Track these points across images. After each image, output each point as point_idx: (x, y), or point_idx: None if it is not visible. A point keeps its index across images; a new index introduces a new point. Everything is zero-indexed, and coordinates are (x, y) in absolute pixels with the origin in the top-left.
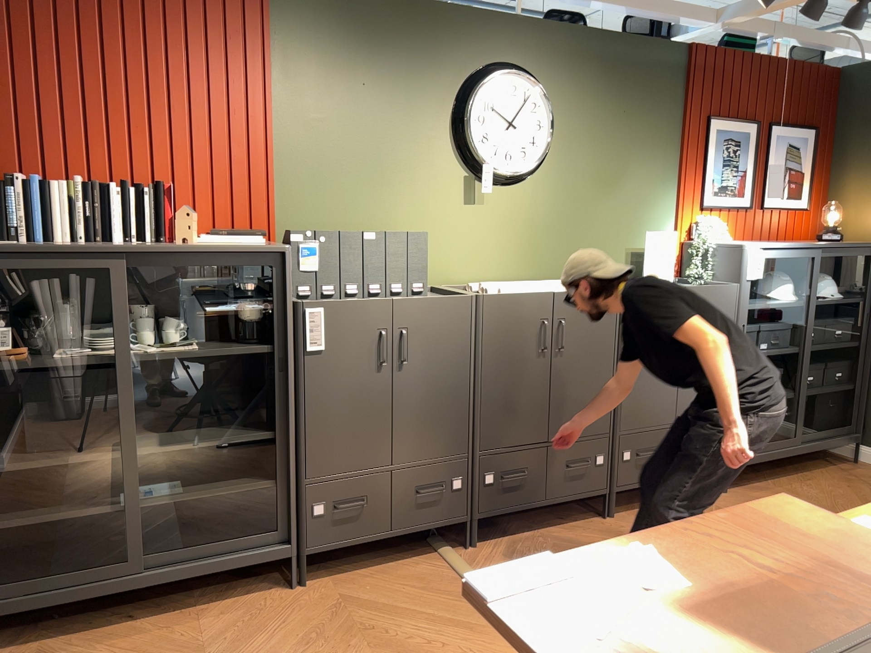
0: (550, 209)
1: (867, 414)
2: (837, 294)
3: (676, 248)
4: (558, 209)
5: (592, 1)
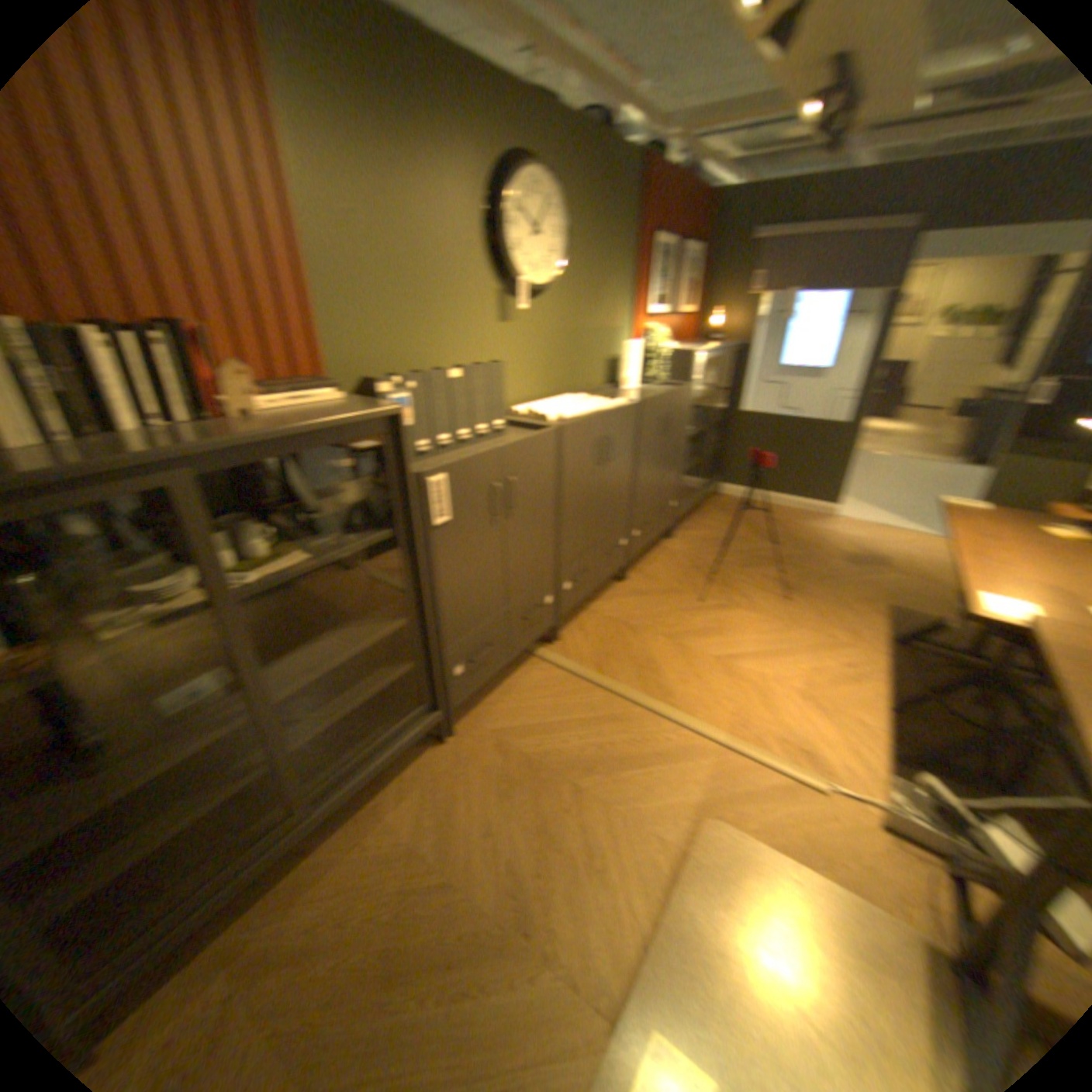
0: (562, 324)
1: (726, 463)
2: (719, 381)
3: (641, 354)
4: (567, 324)
5: (593, 79)
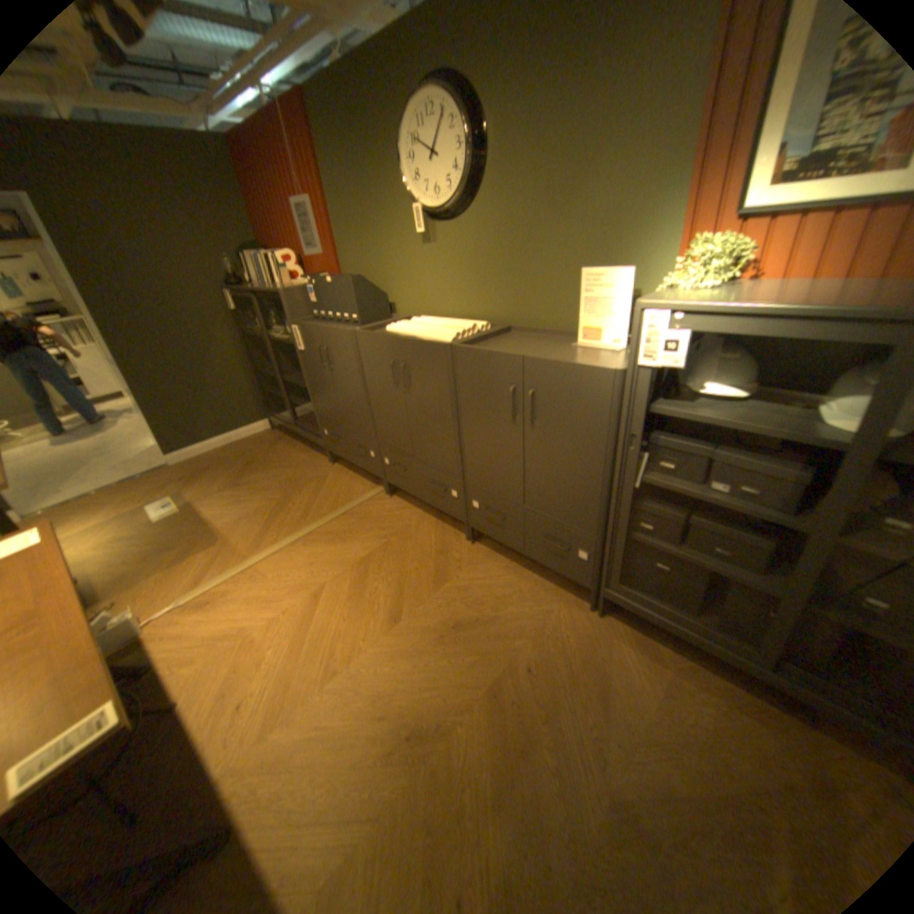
0: (491, 242)
1: None
2: None
3: (632, 293)
4: (499, 242)
5: None
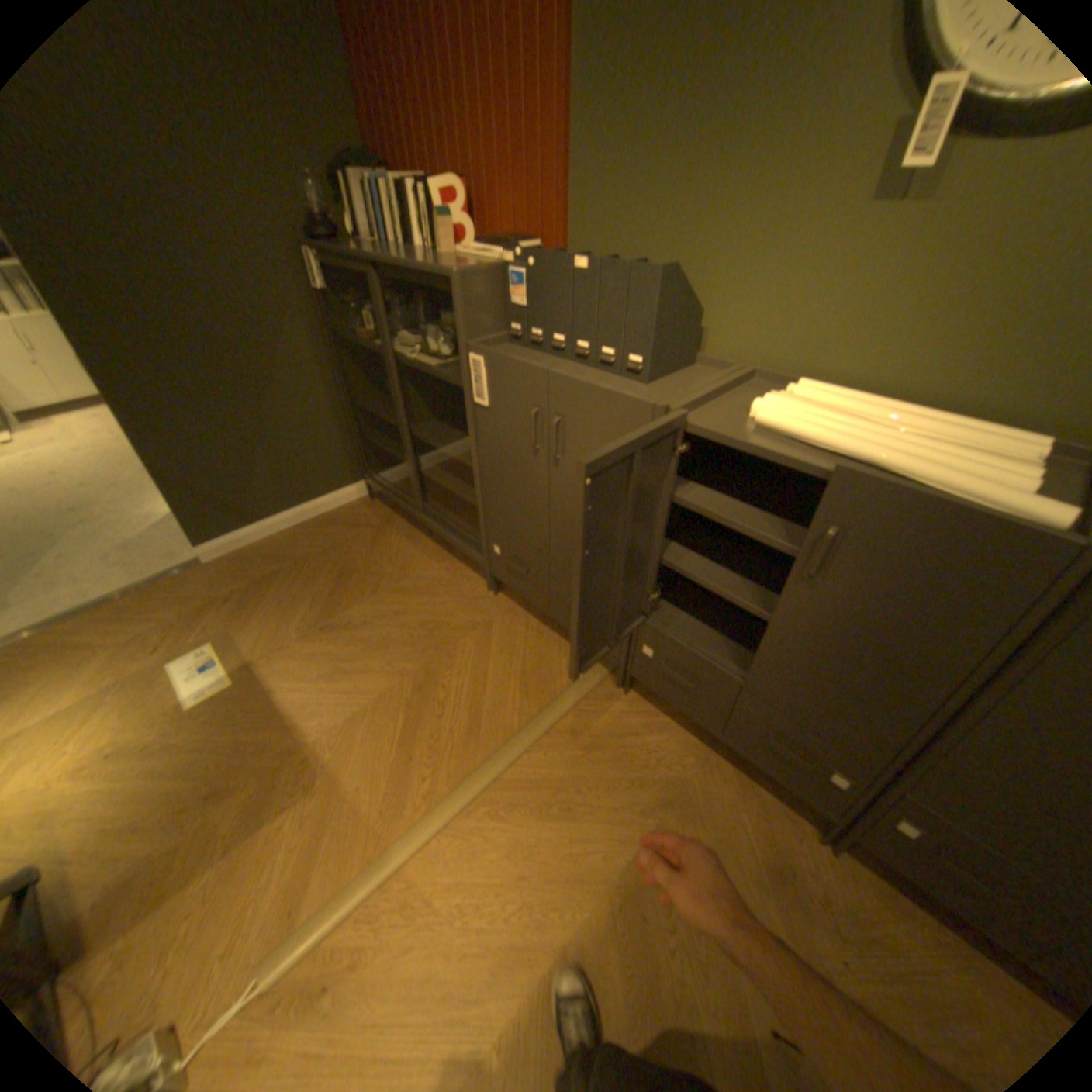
0: None
1: None
2: None
3: None
4: None
5: None
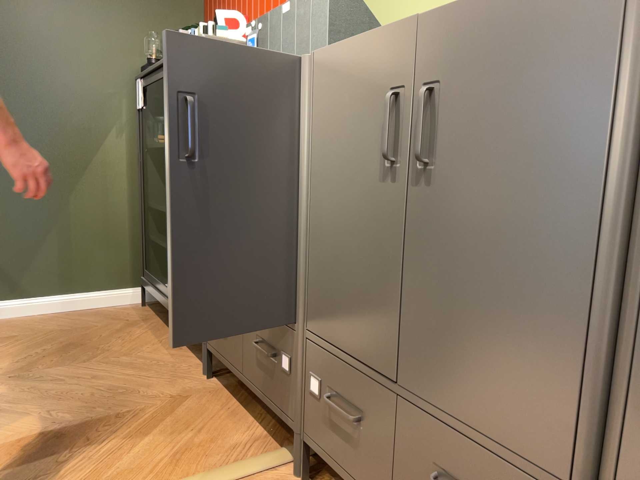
0: None
1: None
2: None
3: None
4: None
5: None
